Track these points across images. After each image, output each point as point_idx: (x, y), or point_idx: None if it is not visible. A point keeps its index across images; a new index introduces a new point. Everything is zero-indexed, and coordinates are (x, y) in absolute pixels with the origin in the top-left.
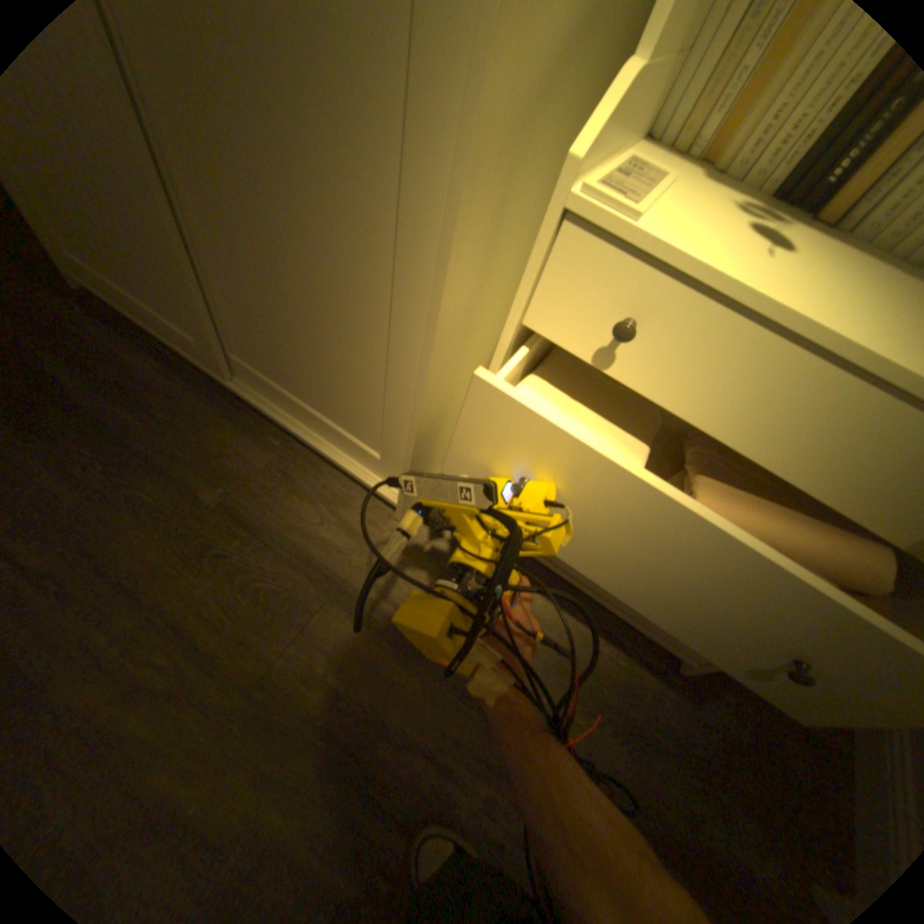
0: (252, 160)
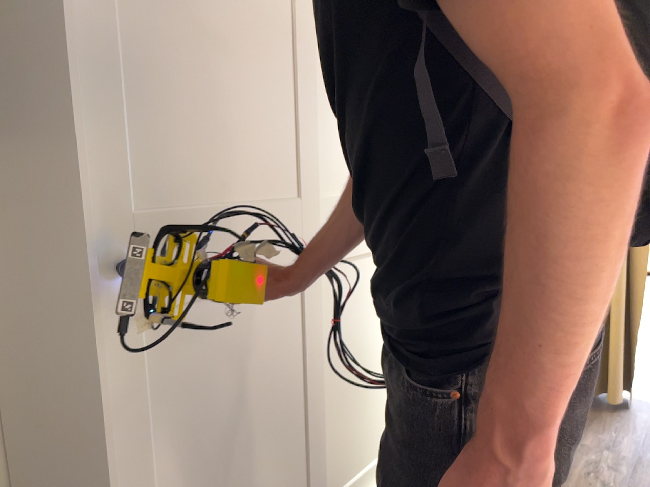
0: (358, 332)
